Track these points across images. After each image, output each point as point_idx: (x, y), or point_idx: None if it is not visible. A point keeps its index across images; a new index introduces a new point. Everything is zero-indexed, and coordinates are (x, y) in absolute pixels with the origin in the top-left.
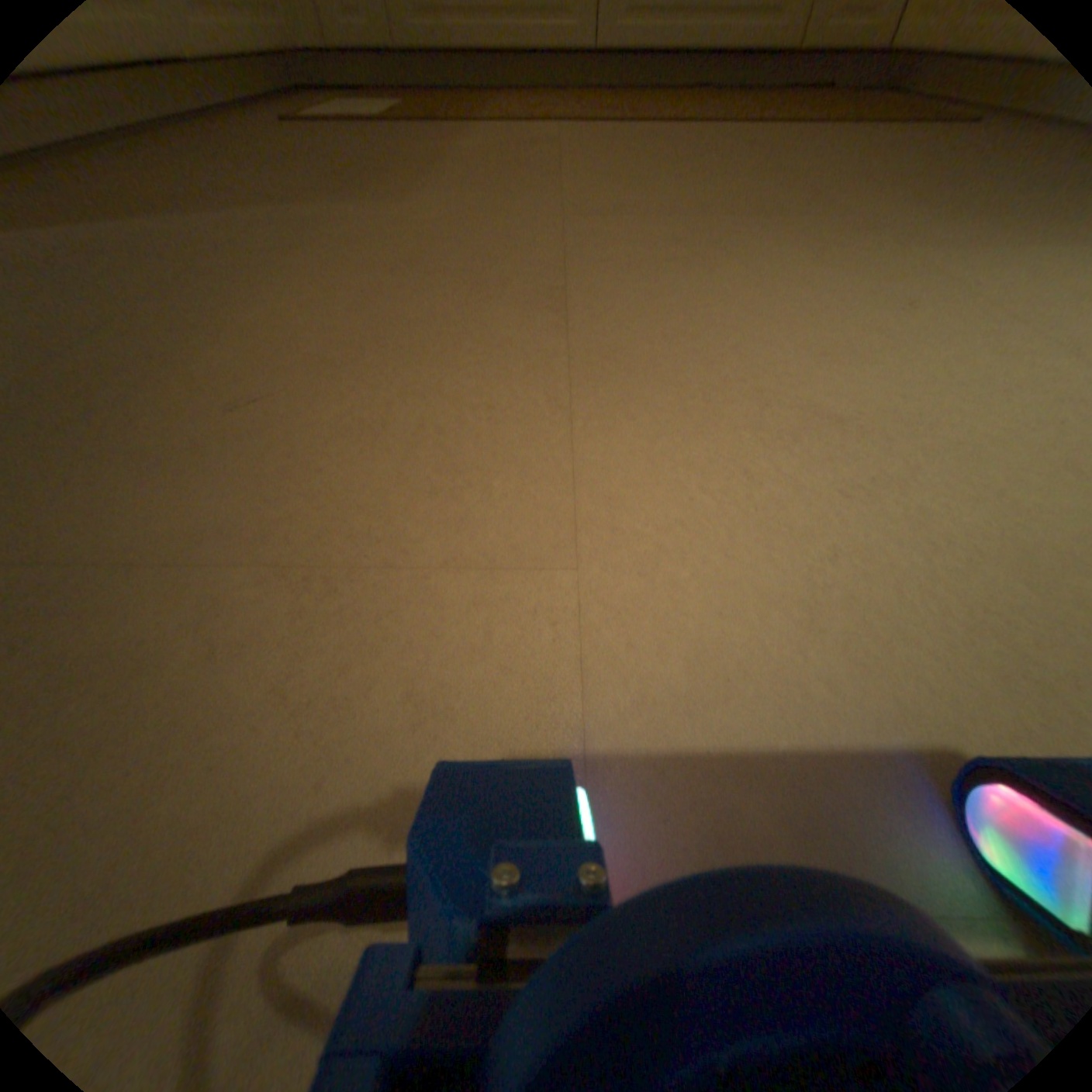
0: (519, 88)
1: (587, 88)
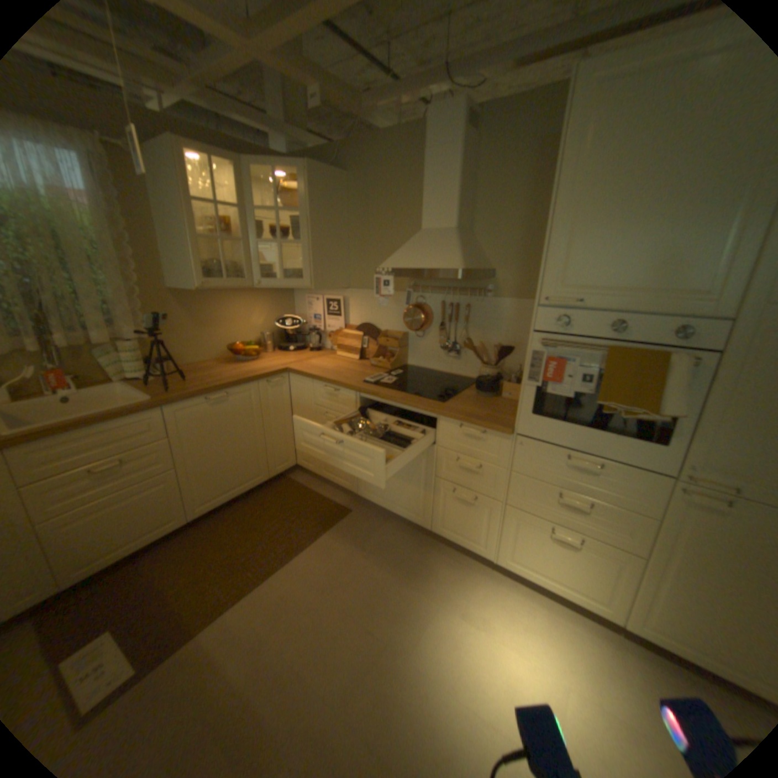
0: (153, 560)
1: (190, 539)
